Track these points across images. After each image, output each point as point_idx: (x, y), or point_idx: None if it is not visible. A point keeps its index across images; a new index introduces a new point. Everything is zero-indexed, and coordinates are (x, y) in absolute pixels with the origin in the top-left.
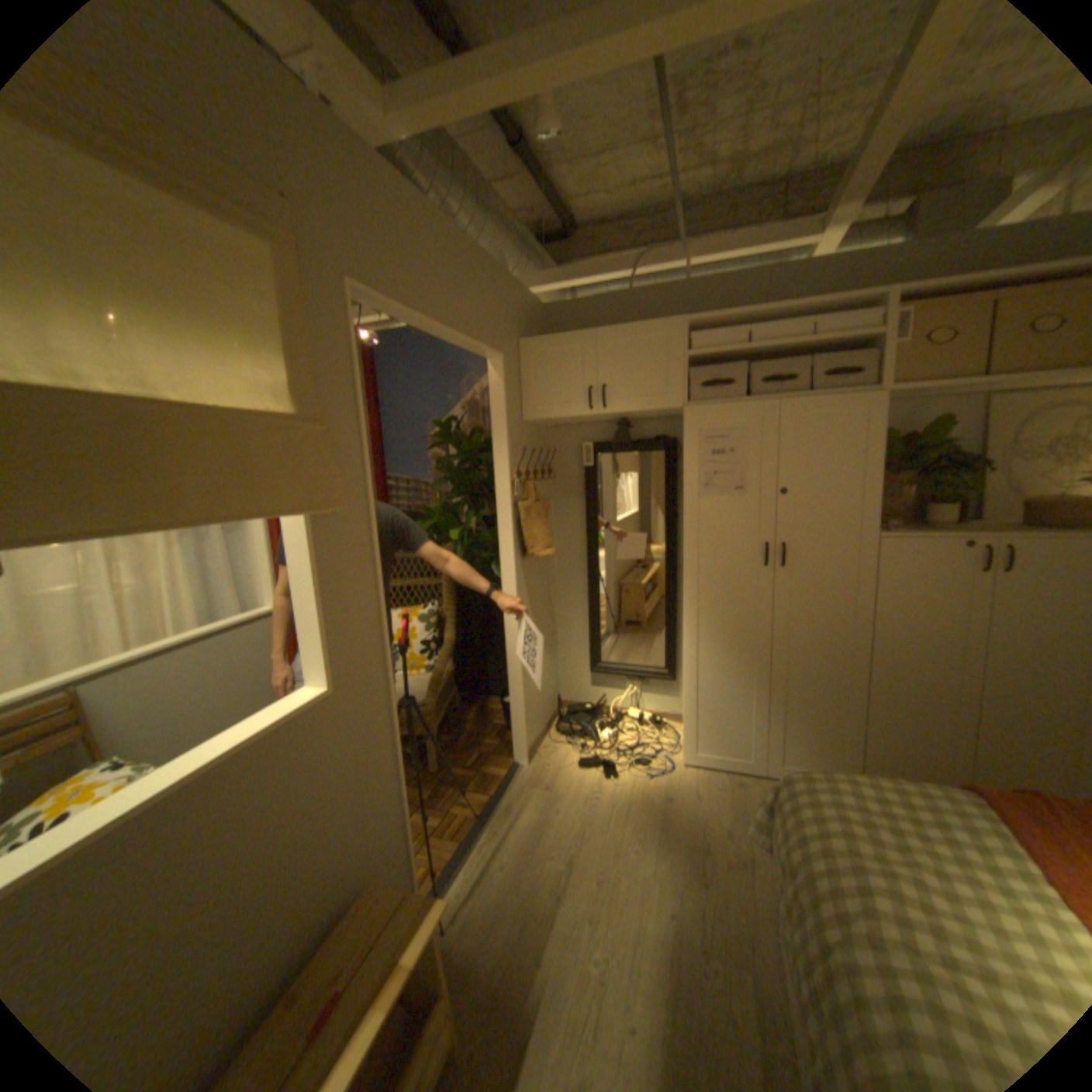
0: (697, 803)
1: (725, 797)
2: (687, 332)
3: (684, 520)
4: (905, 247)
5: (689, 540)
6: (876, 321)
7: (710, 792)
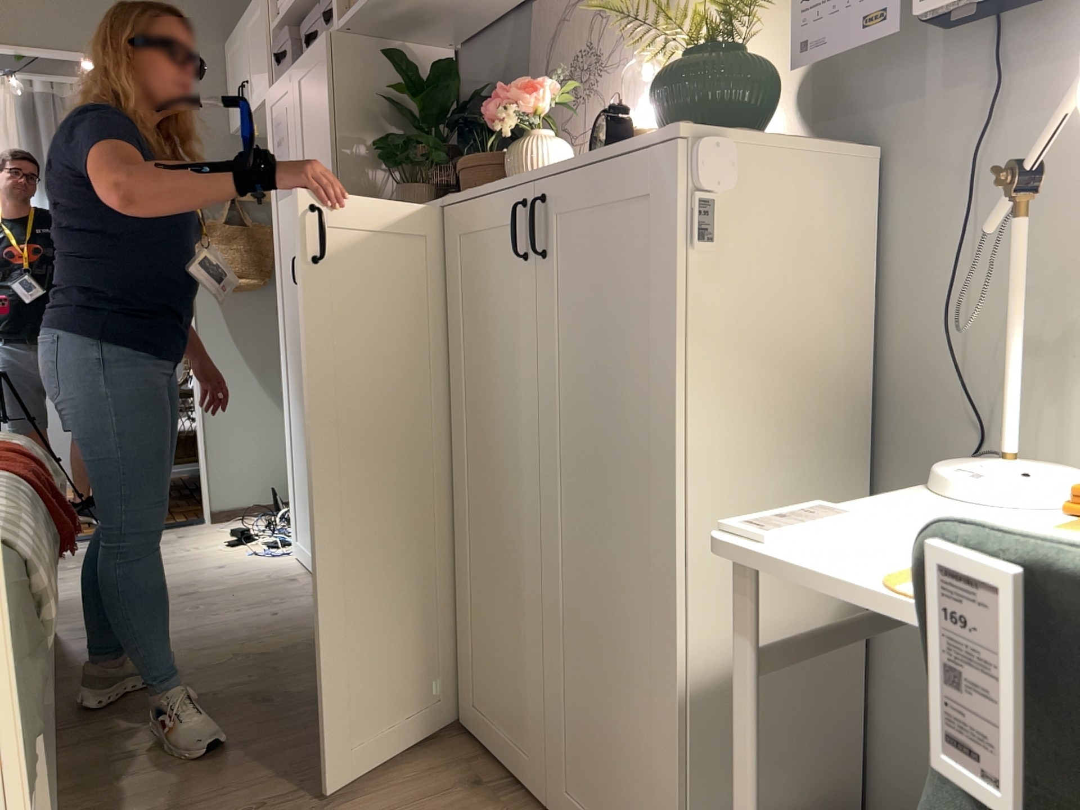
0: (231, 575)
1: (260, 580)
2: None
3: (271, 230)
4: None
5: (275, 256)
6: None
7: (261, 574)
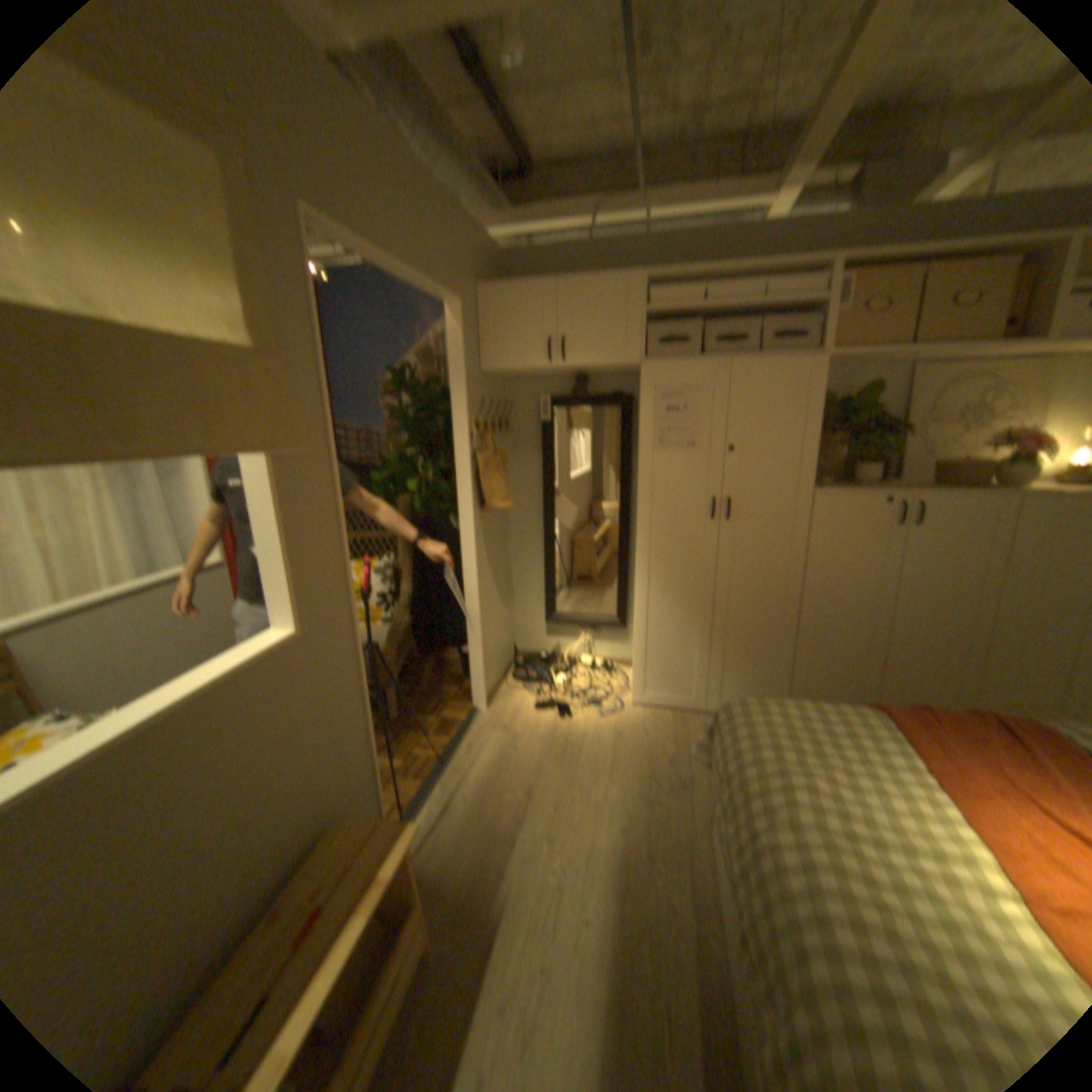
0: (644, 738)
1: (670, 731)
2: (647, 288)
3: (639, 476)
4: (851, 215)
5: (643, 496)
6: (822, 287)
7: (656, 728)
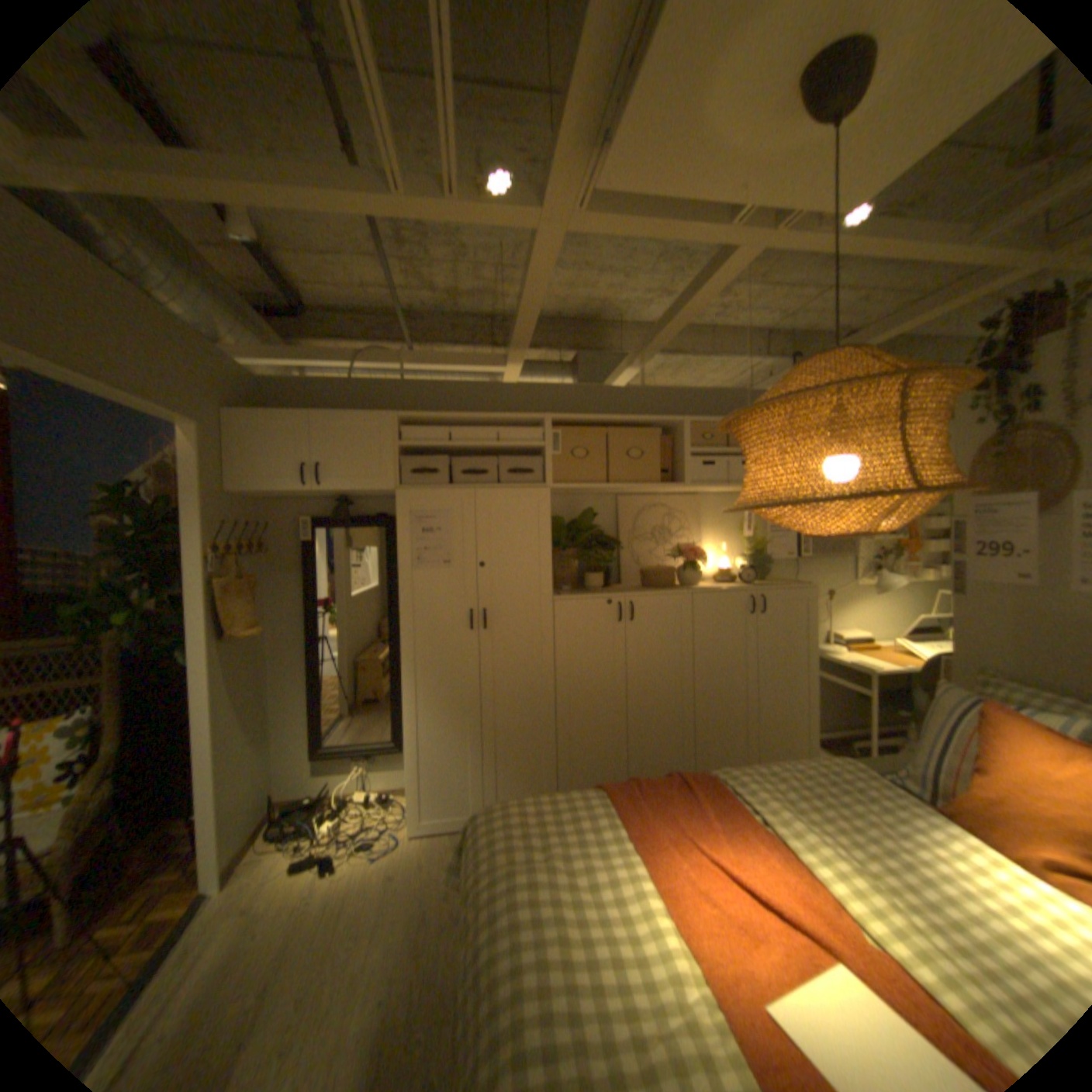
0: (416, 872)
1: (444, 857)
2: (398, 423)
3: (399, 590)
4: (558, 386)
5: (404, 609)
6: (538, 436)
7: (430, 857)
